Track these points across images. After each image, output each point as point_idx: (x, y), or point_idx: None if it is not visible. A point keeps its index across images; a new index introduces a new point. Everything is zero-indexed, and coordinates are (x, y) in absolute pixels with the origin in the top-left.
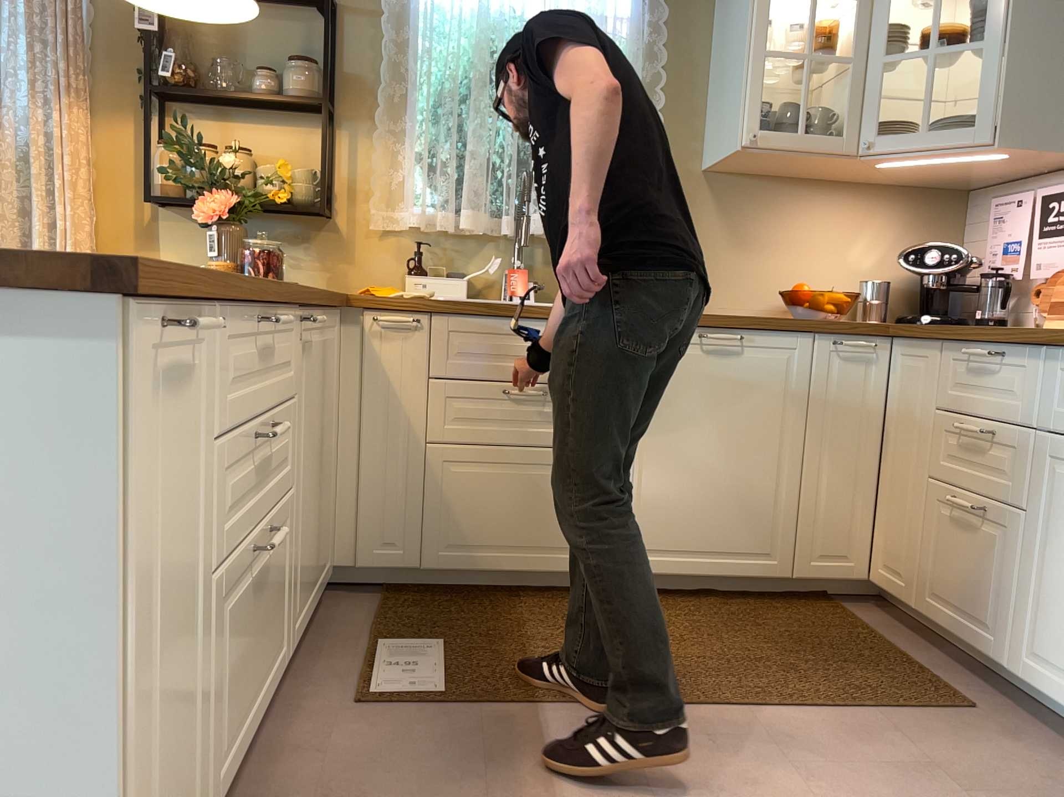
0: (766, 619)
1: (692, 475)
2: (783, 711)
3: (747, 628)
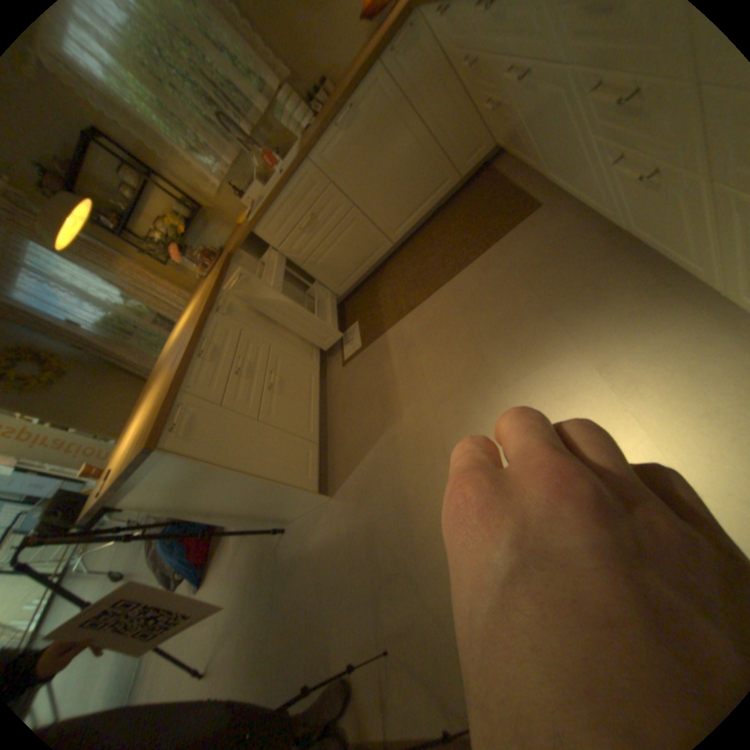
0: (459, 210)
1: (388, 183)
2: (461, 271)
3: (451, 224)
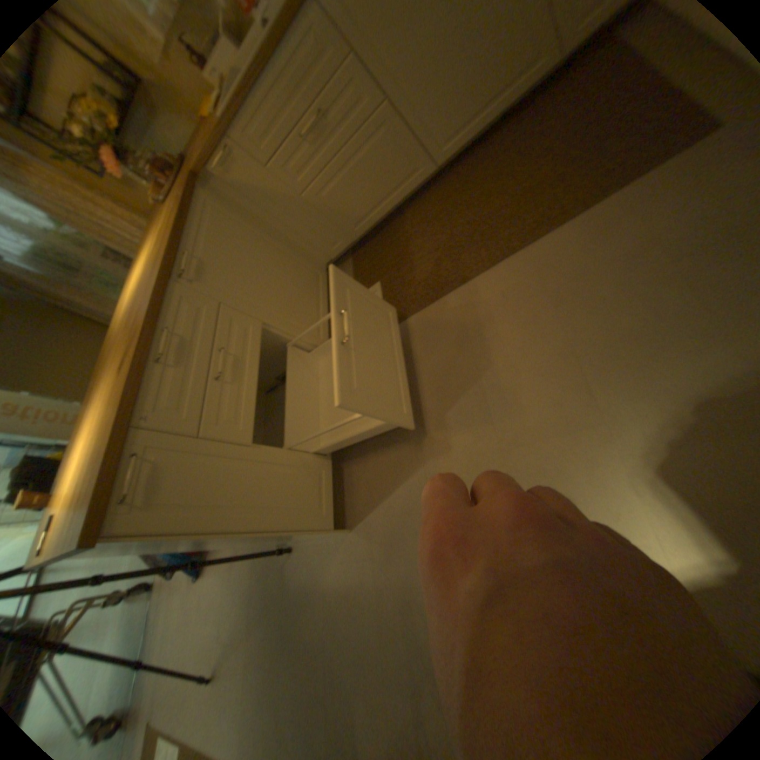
0: (547, 118)
1: (443, 63)
2: (550, 232)
3: (532, 143)
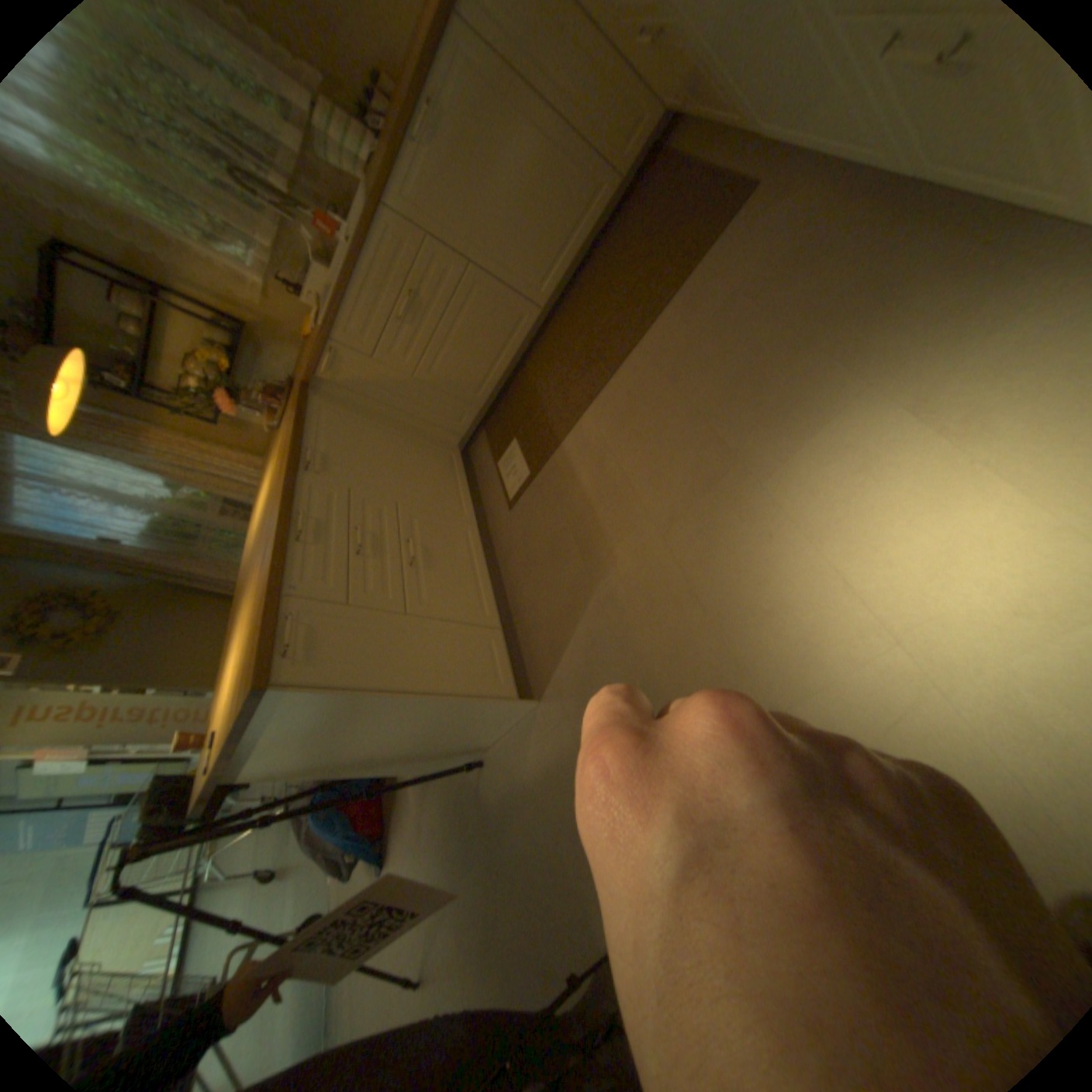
0: (631, 229)
1: (515, 215)
2: (656, 321)
3: (624, 254)
